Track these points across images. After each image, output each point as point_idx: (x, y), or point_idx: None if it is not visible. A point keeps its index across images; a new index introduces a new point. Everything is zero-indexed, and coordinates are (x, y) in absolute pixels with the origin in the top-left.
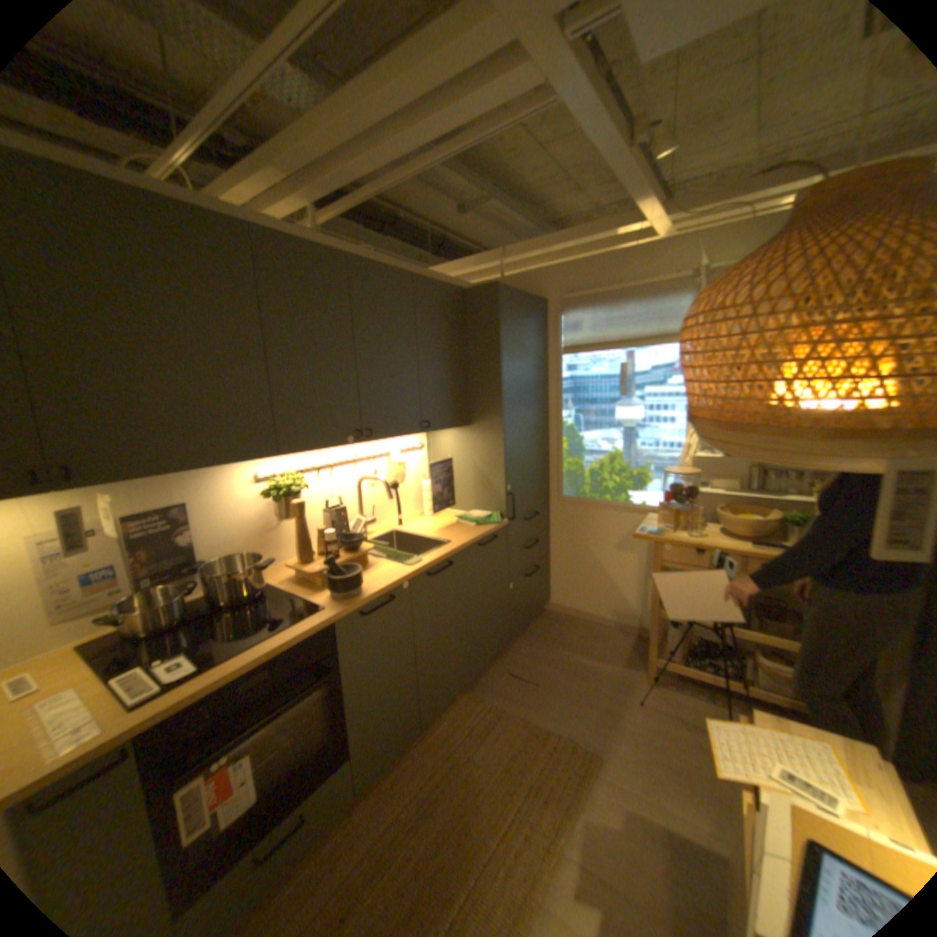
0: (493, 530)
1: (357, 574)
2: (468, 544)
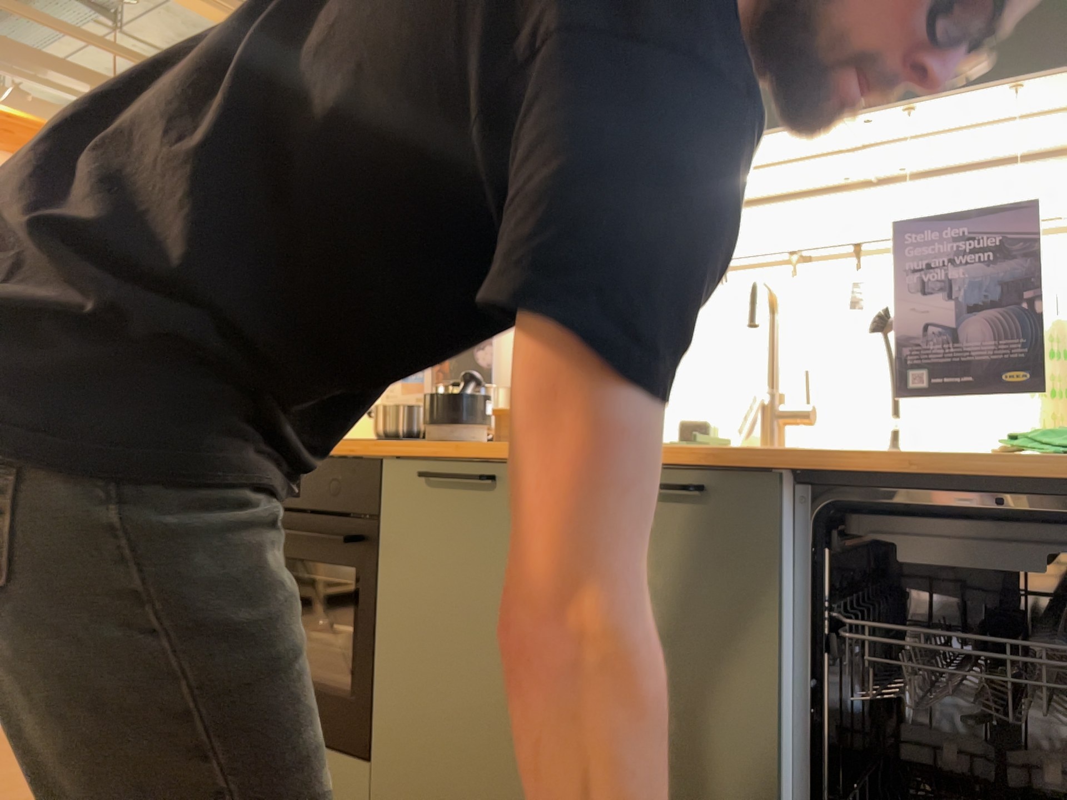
0: (1018, 467)
1: (458, 404)
2: (802, 460)
